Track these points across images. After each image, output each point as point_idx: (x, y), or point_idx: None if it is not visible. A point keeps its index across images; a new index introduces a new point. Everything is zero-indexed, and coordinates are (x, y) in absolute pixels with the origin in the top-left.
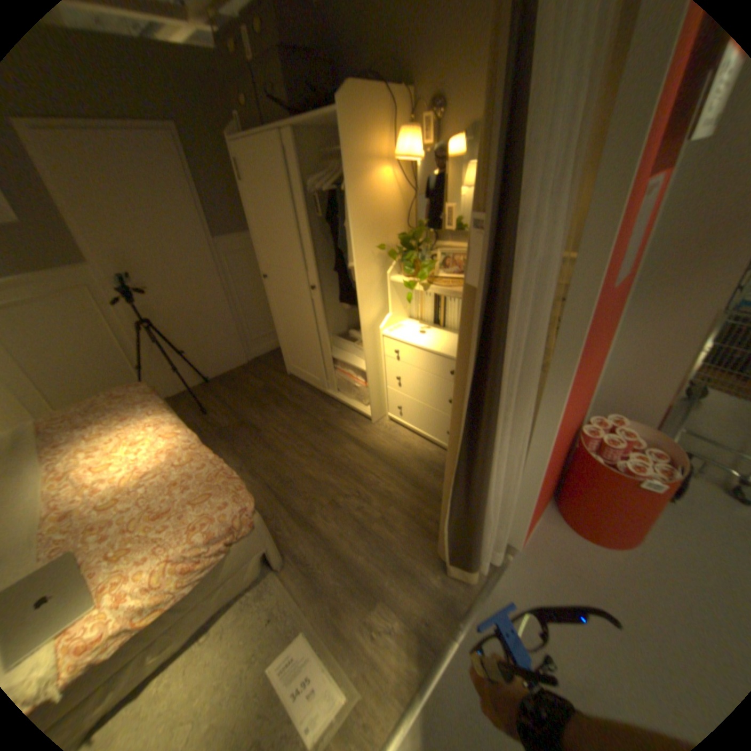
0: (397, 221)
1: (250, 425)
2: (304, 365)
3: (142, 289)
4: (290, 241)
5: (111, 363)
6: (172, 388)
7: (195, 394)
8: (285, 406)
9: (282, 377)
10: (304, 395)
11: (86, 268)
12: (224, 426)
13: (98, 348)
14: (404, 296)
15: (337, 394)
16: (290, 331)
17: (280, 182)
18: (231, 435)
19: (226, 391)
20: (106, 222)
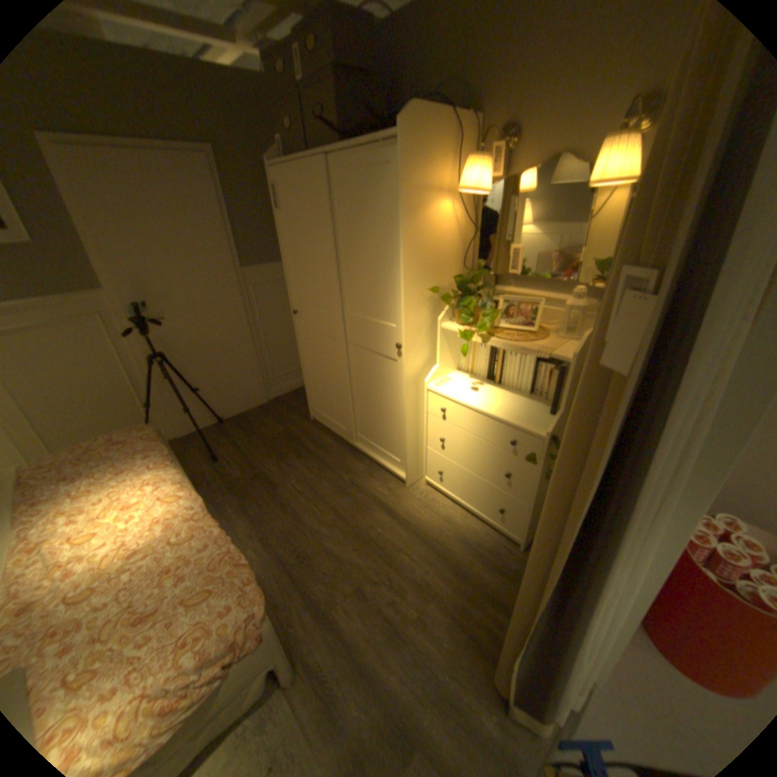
0: (453, 260)
1: (265, 478)
2: (330, 411)
3: (159, 319)
4: (327, 276)
5: (117, 398)
6: (181, 427)
7: (207, 435)
8: (306, 458)
9: (305, 422)
10: (328, 445)
11: (99, 294)
12: (235, 477)
13: (103, 381)
14: (454, 345)
15: (366, 447)
16: (318, 373)
17: (322, 211)
18: (243, 489)
19: (241, 434)
20: (126, 244)
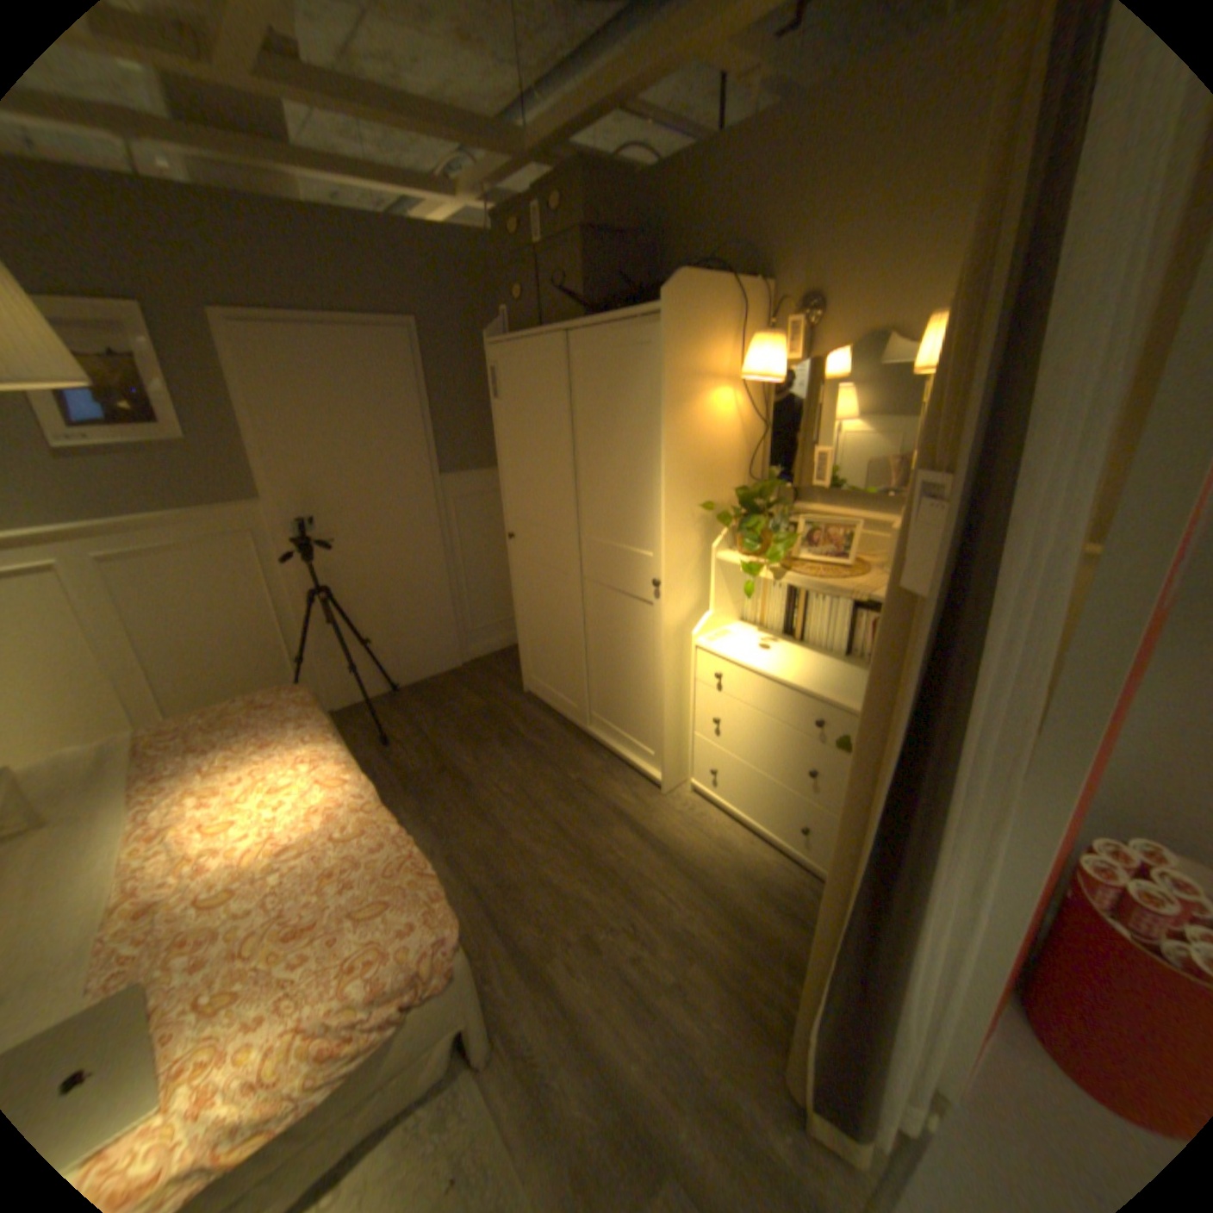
0: (734, 467)
1: (456, 772)
2: (554, 679)
3: (326, 541)
4: (560, 487)
5: (260, 648)
6: (341, 696)
7: (375, 709)
8: (515, 746)
9: (515, 695)
10: (548, 729)
11: (255, 506)
12: (413, 769)
13: (246, 624)
14: (736, 584)
15: (604, 734)
16: (538, 623)
17: (557, 401)
18: (423, 787)
19: (423, 710)
20: (296, 443)
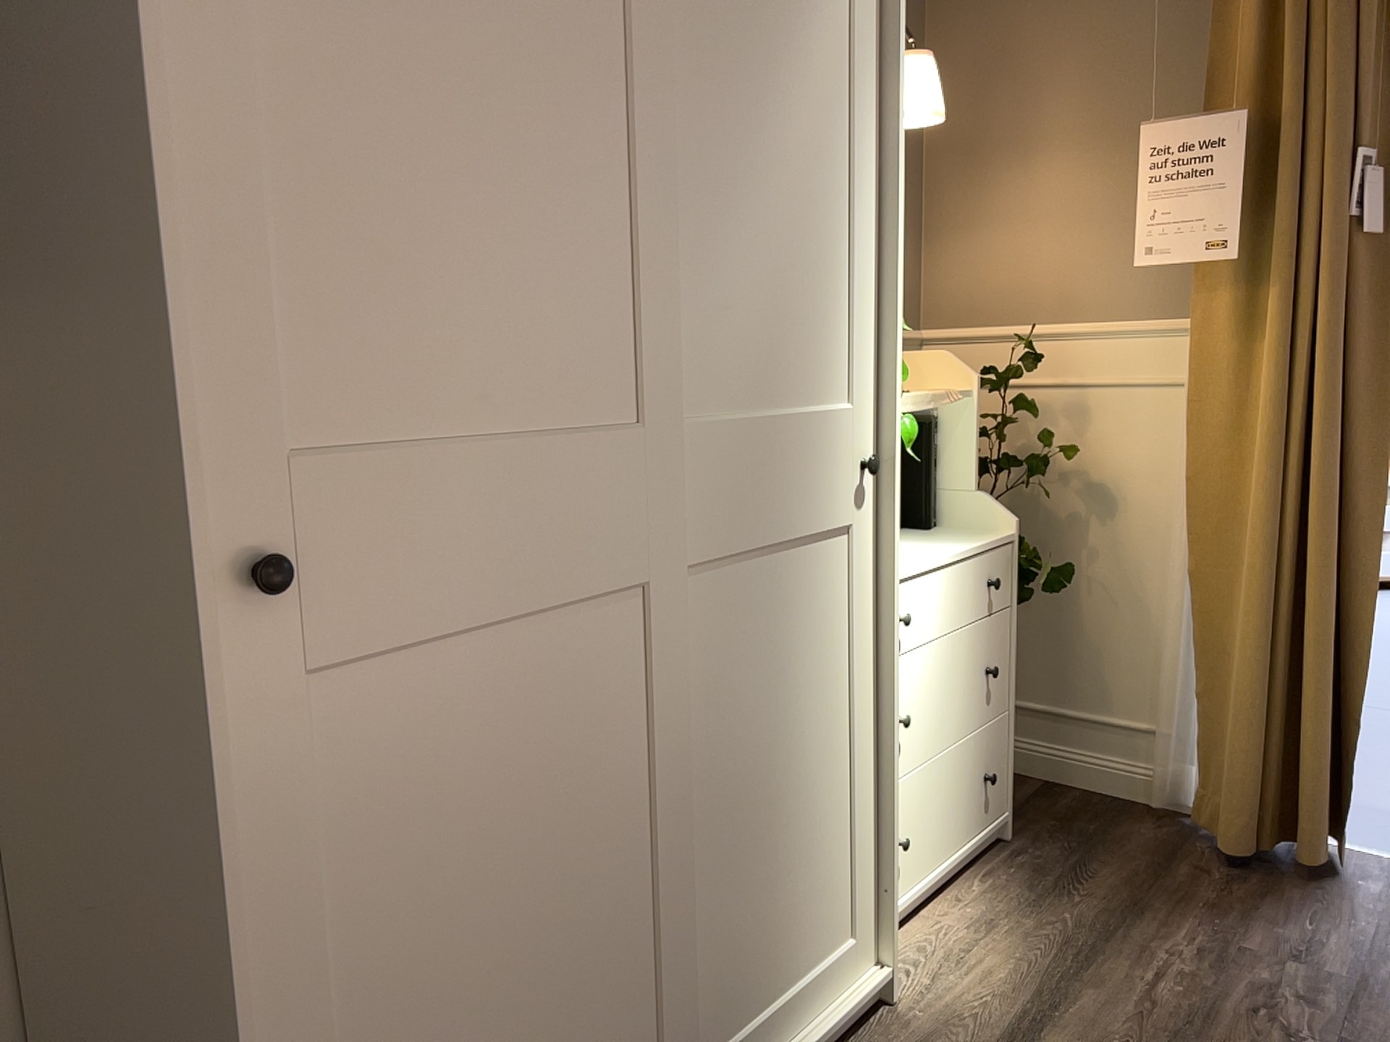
0: None
1: None
2: None
3: None
4: (620, 239)
5: None
6: None
7: None
8: None
9: None
10: None
11: None
12: None
13: None
14: None
15: None
16: (444, 958)
17: None
18: None
19: None
20: None
